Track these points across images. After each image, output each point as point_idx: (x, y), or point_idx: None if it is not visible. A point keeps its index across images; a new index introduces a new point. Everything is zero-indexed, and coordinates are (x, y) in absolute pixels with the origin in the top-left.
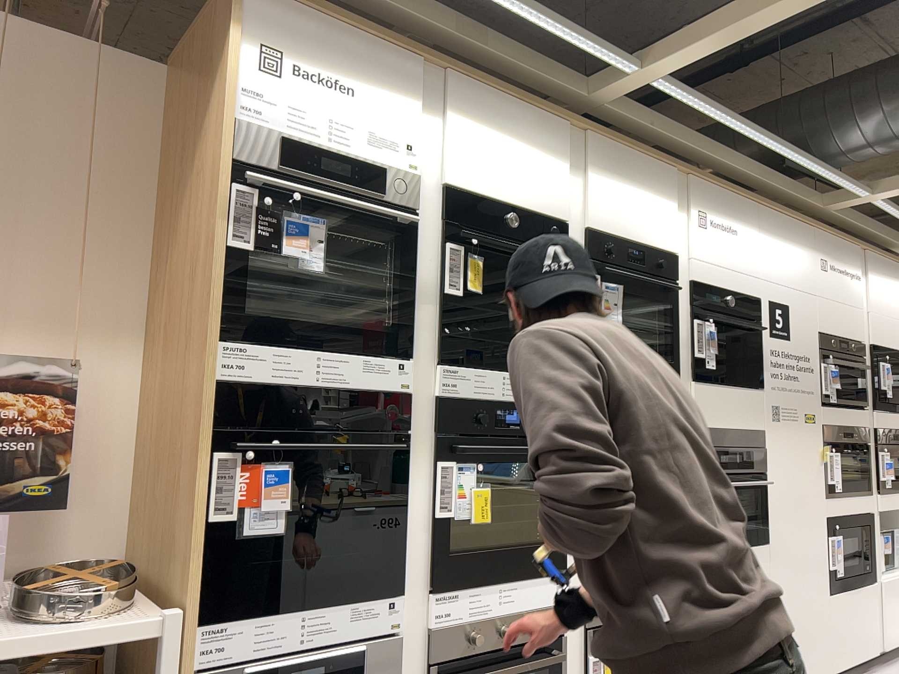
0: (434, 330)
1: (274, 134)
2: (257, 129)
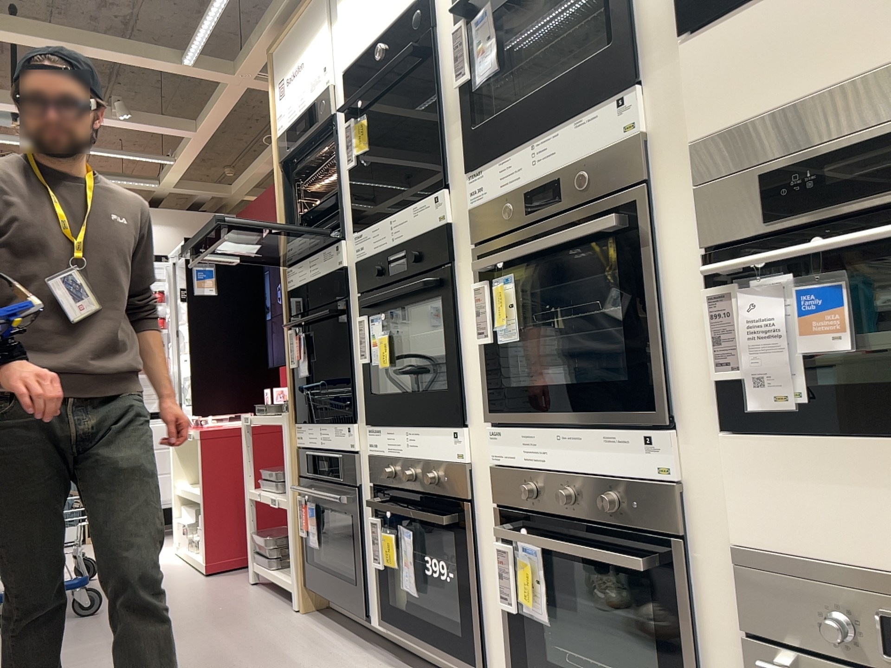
0: (351, 206)
1: (282, 132)
2: (277, 136)
